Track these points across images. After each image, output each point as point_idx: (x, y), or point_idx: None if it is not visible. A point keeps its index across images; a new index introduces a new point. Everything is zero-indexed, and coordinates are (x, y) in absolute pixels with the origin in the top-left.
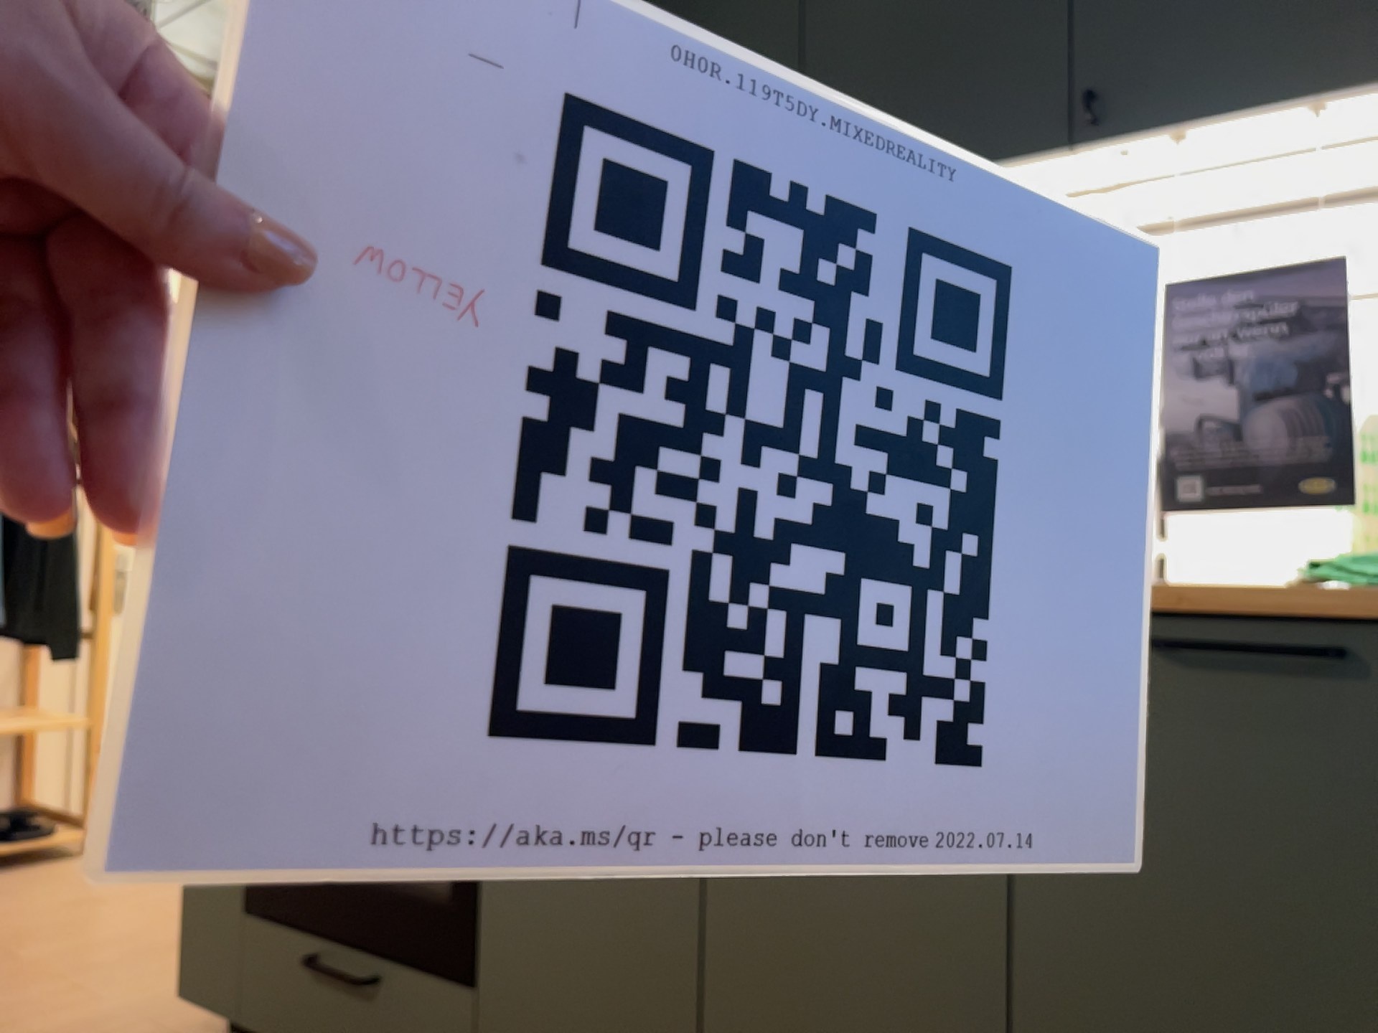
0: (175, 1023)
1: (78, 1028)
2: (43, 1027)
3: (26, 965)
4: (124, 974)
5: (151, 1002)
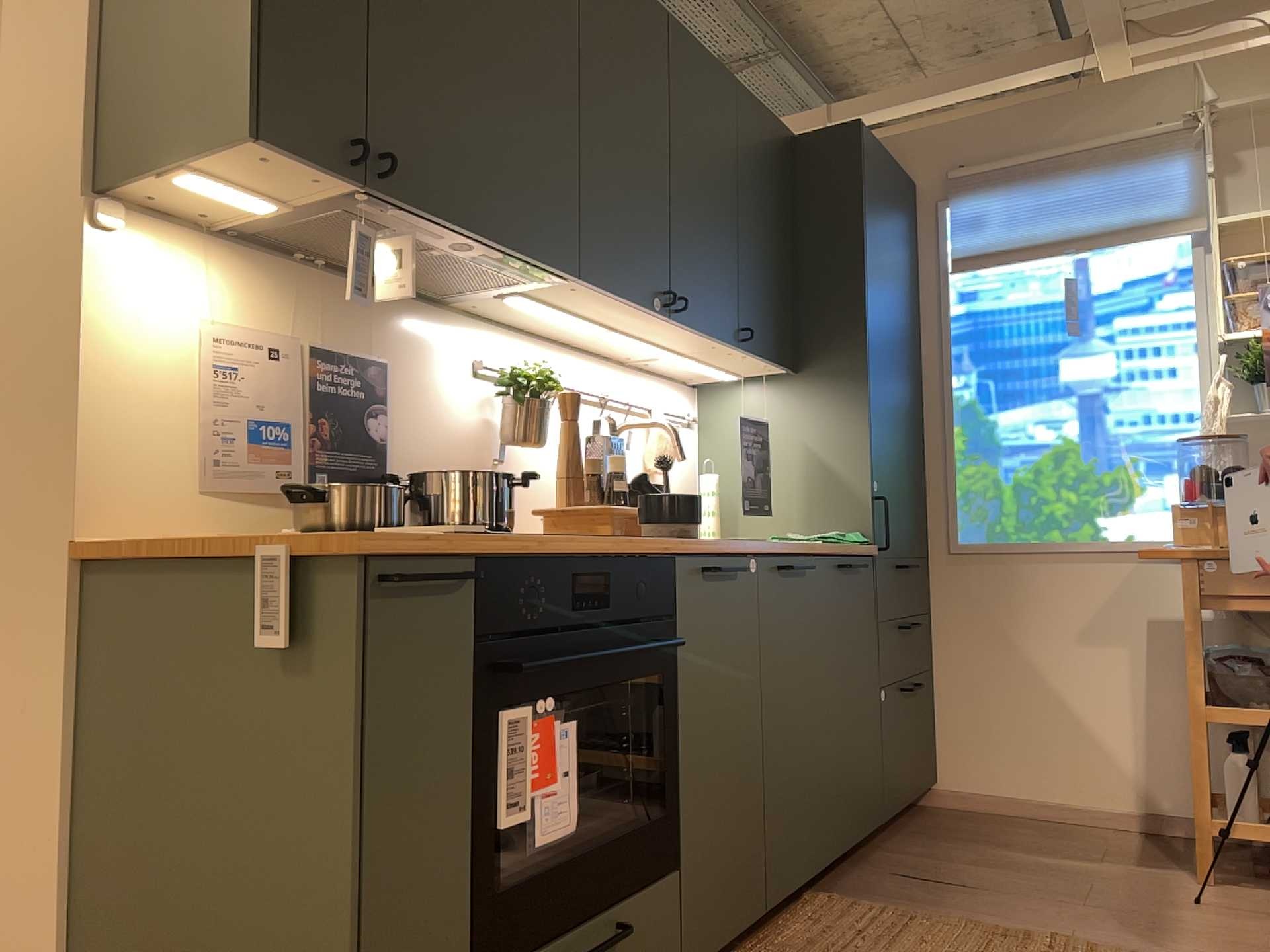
0: None
1: None
2: None
3: None
4: None
5: None
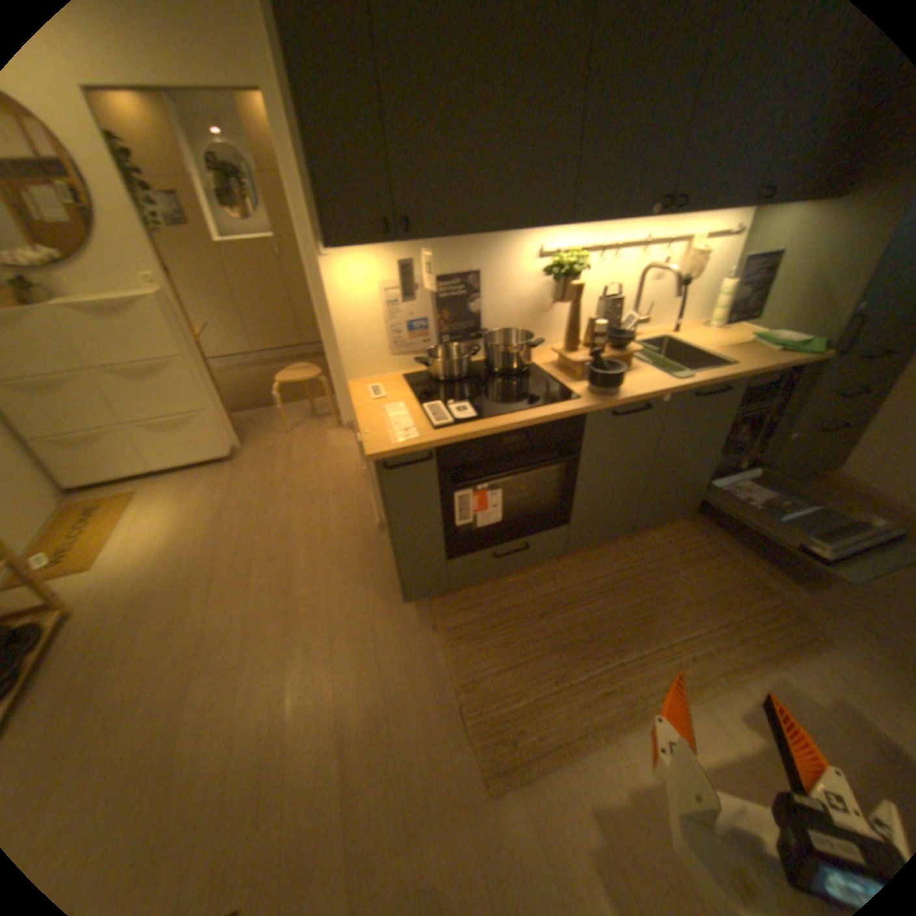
0: (377, 611)
1: (352, 644)
2: (339, 657)
3: (246, 658)
4: (301, 621)
5: (345, 615)
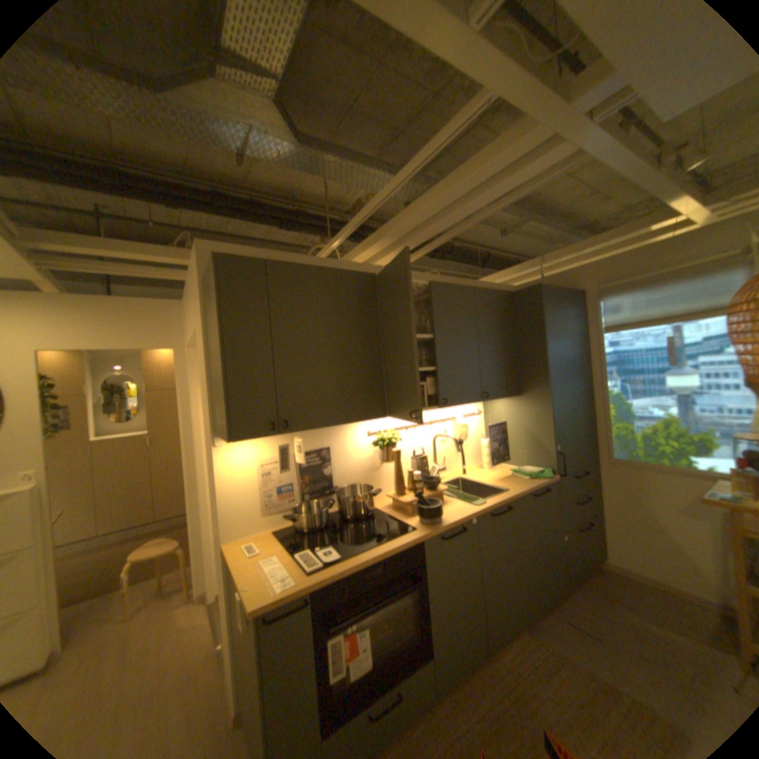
0: None
1: None
2: None
3: None
4: None
5: None
